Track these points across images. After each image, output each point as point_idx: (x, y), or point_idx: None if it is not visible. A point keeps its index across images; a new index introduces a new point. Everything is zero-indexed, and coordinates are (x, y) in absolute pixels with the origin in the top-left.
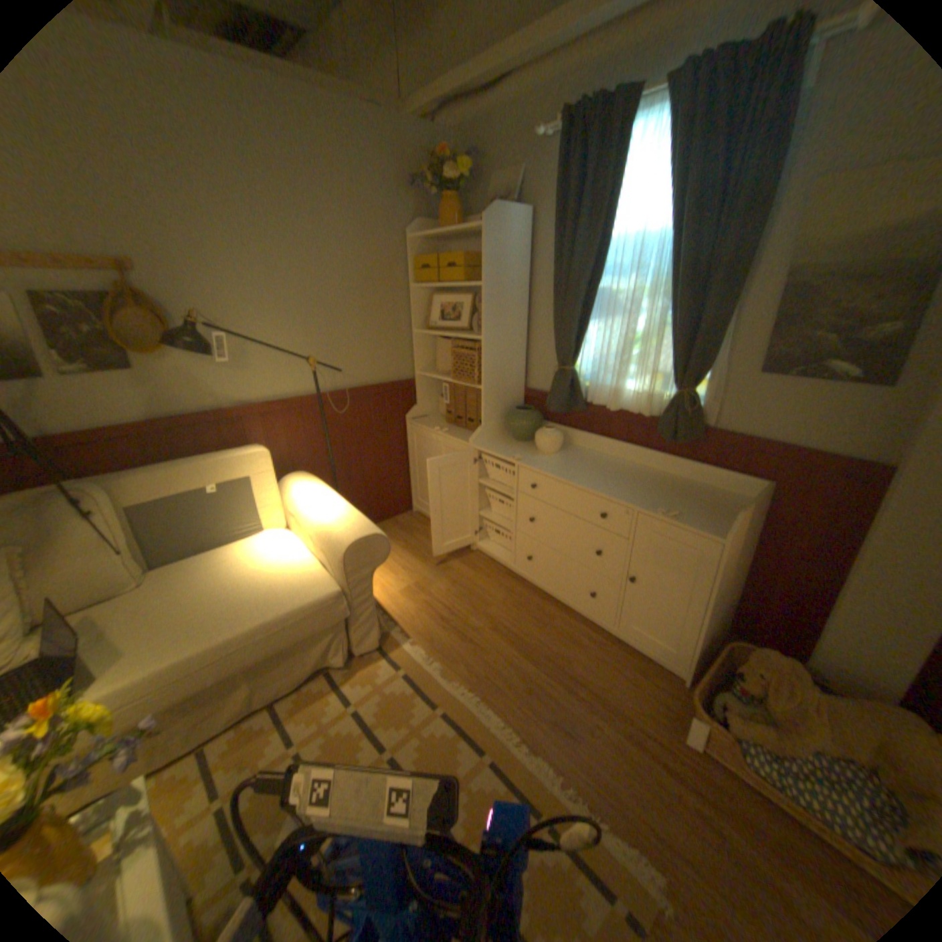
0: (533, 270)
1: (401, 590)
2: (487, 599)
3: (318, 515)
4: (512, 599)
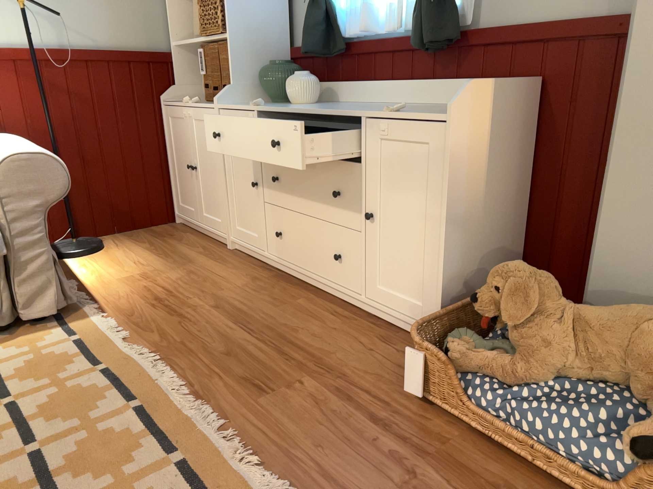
0: None
1: (121, 278)
2: (223, 284)
3: None
4: (254, 284)
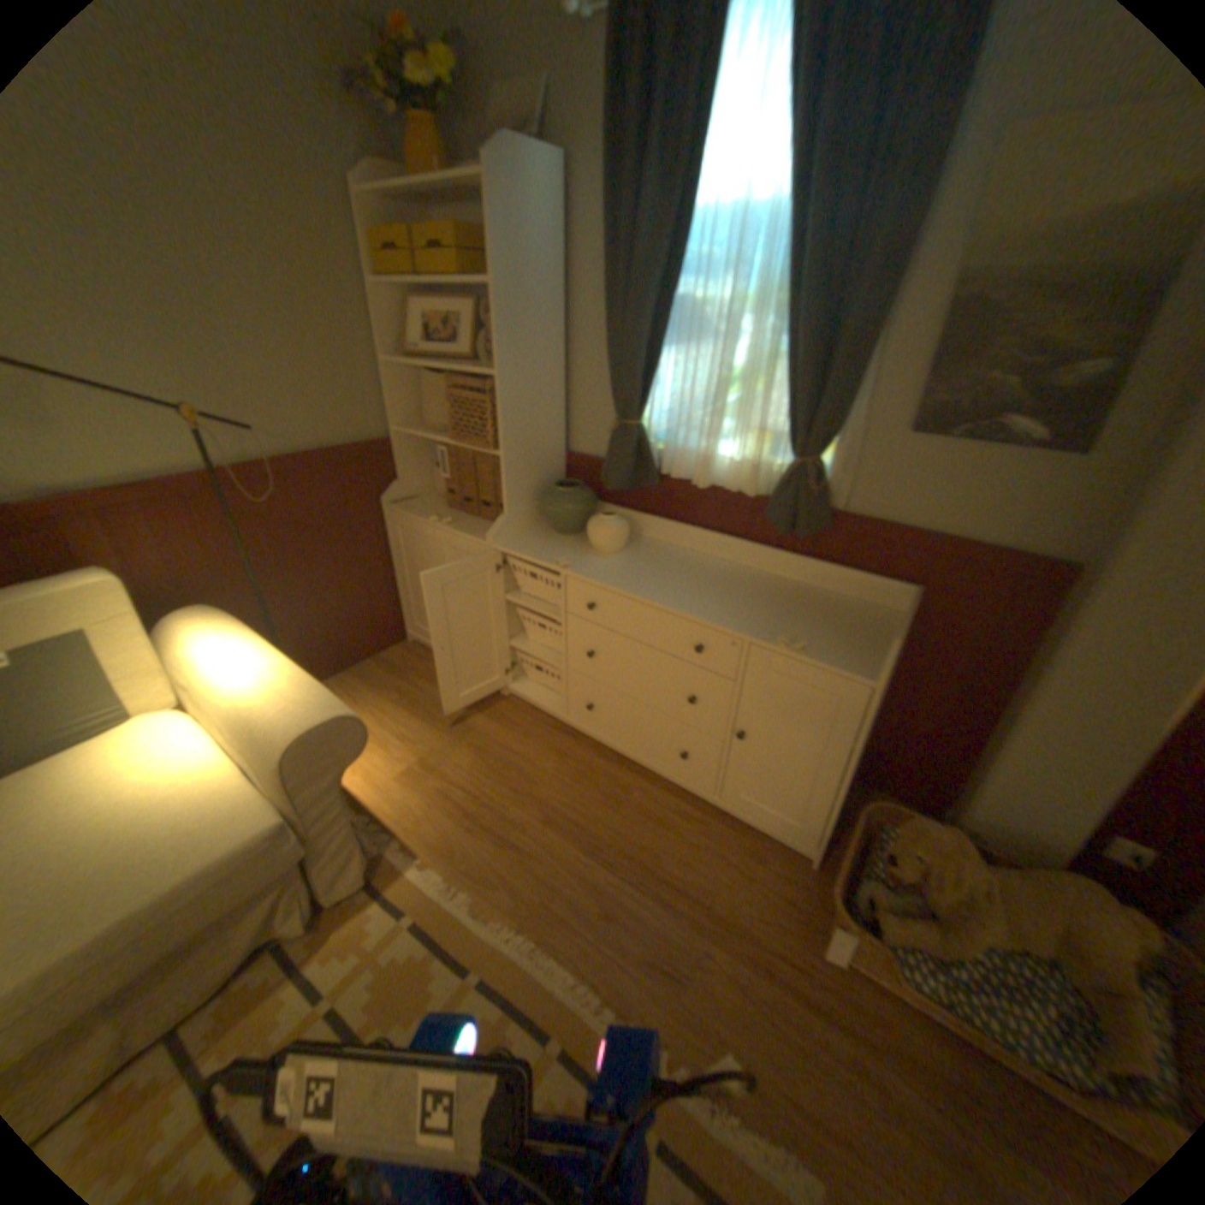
0: (571, 263)
1: (398, 775)
2: (532, 772)
3: (230, 689)
4: (569, 767)
